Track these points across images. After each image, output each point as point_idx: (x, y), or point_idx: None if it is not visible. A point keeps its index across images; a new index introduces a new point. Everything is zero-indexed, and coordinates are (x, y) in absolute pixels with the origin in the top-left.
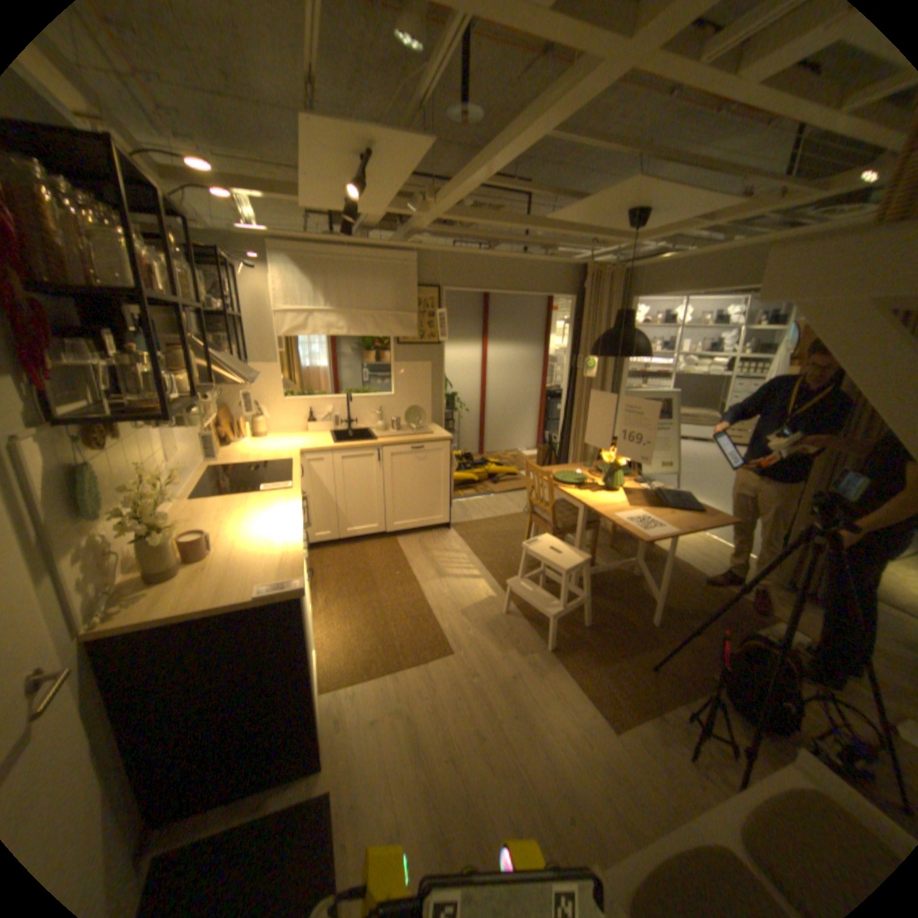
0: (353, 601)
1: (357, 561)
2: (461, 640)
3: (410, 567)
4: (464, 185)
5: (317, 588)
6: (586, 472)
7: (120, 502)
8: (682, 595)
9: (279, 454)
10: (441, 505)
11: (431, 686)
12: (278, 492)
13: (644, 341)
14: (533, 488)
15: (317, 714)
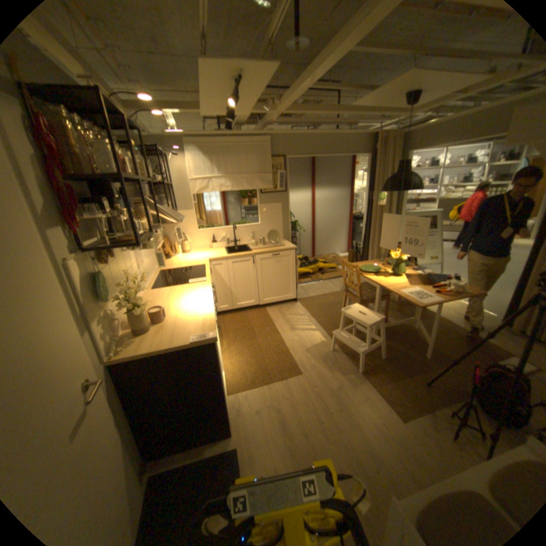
0: (243, 344)
1: (244, 322)
2: (306, 366)
3: (275, 324)
4: (298, 90)
5: (223, 337)
6: (380, 265)
7: (118, 292)
8: (445, 339)
9: (198, 262)
10: (291, 288)
11: (290, 392)
12: (199, 284)
13: (418, 179)
14: (347, 276)
15: (227, 406)
